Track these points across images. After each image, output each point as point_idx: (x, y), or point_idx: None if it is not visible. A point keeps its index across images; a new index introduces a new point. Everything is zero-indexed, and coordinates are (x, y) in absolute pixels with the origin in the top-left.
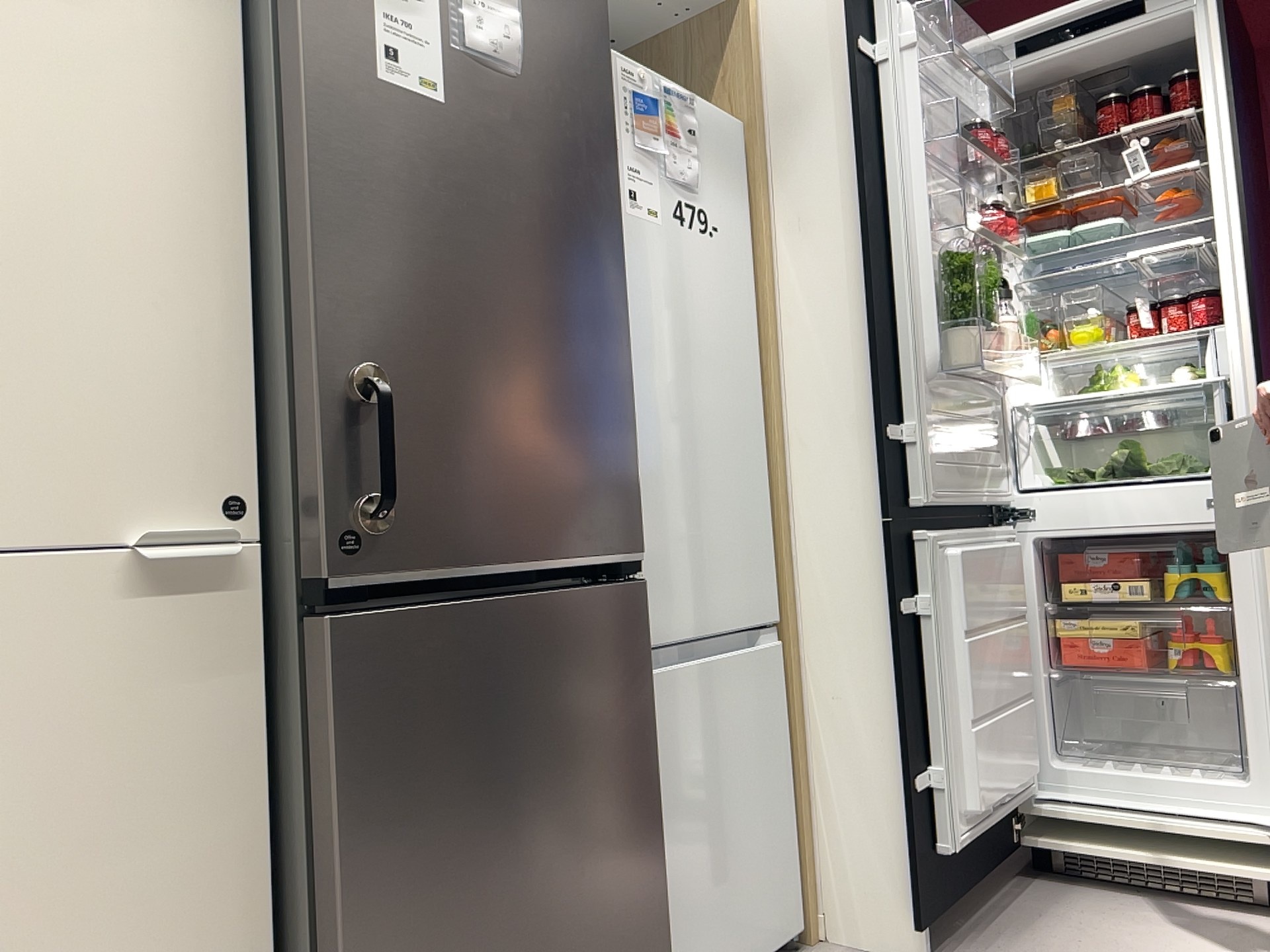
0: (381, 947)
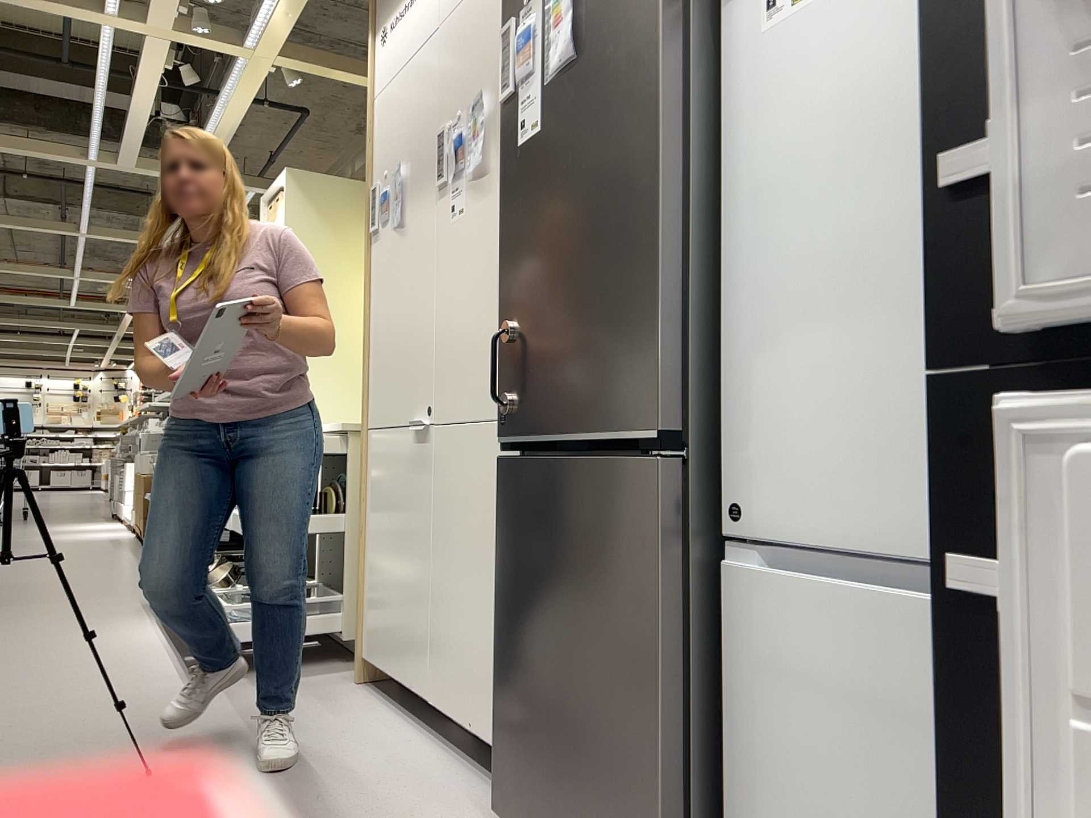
0: (505, 641)
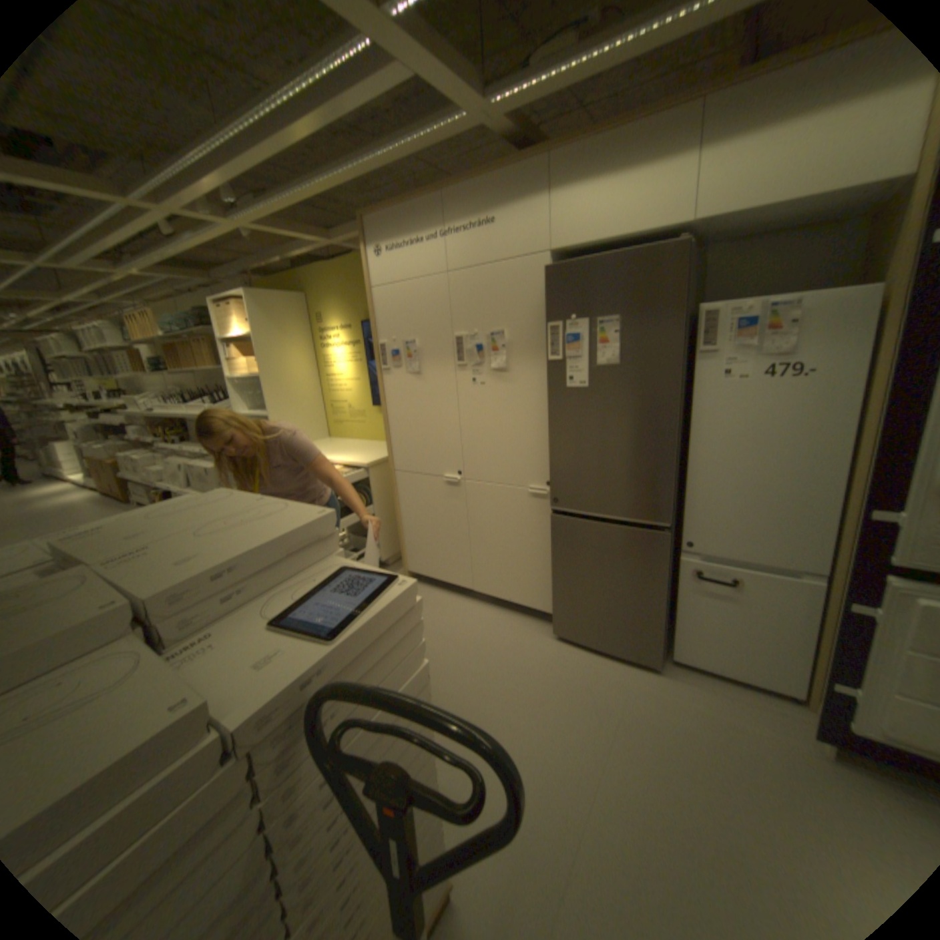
0: (561, 580)
